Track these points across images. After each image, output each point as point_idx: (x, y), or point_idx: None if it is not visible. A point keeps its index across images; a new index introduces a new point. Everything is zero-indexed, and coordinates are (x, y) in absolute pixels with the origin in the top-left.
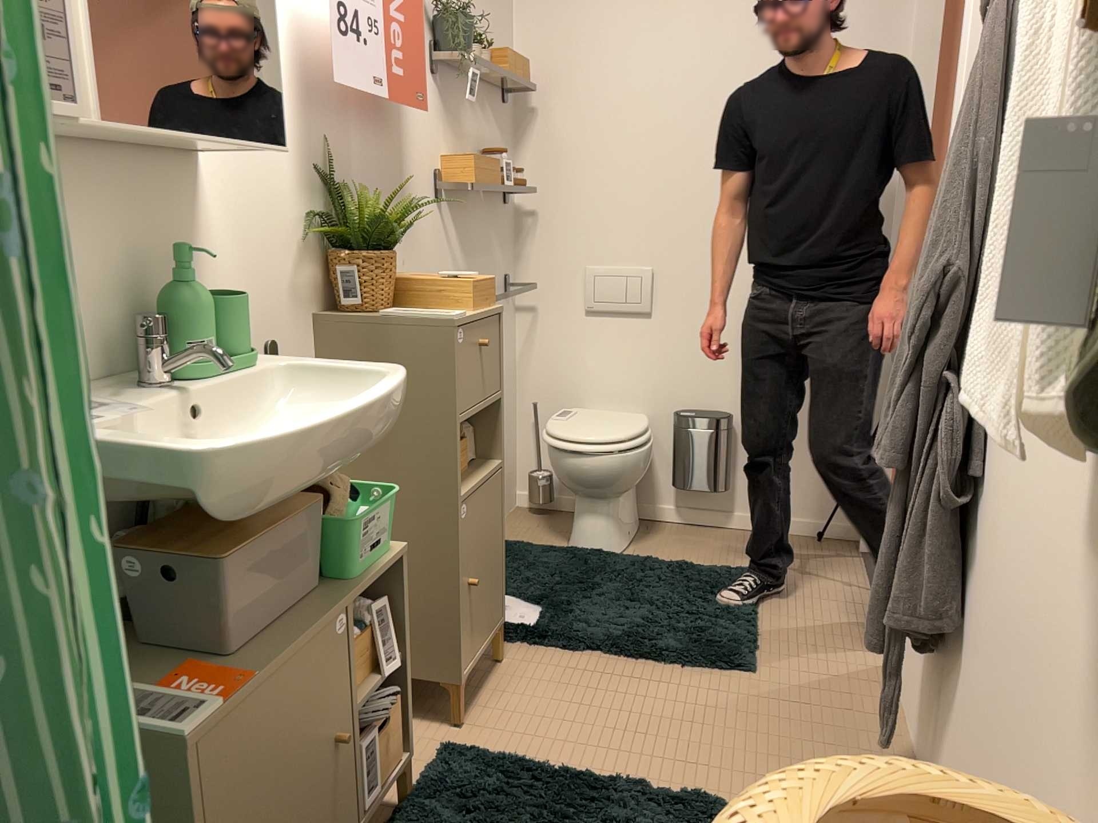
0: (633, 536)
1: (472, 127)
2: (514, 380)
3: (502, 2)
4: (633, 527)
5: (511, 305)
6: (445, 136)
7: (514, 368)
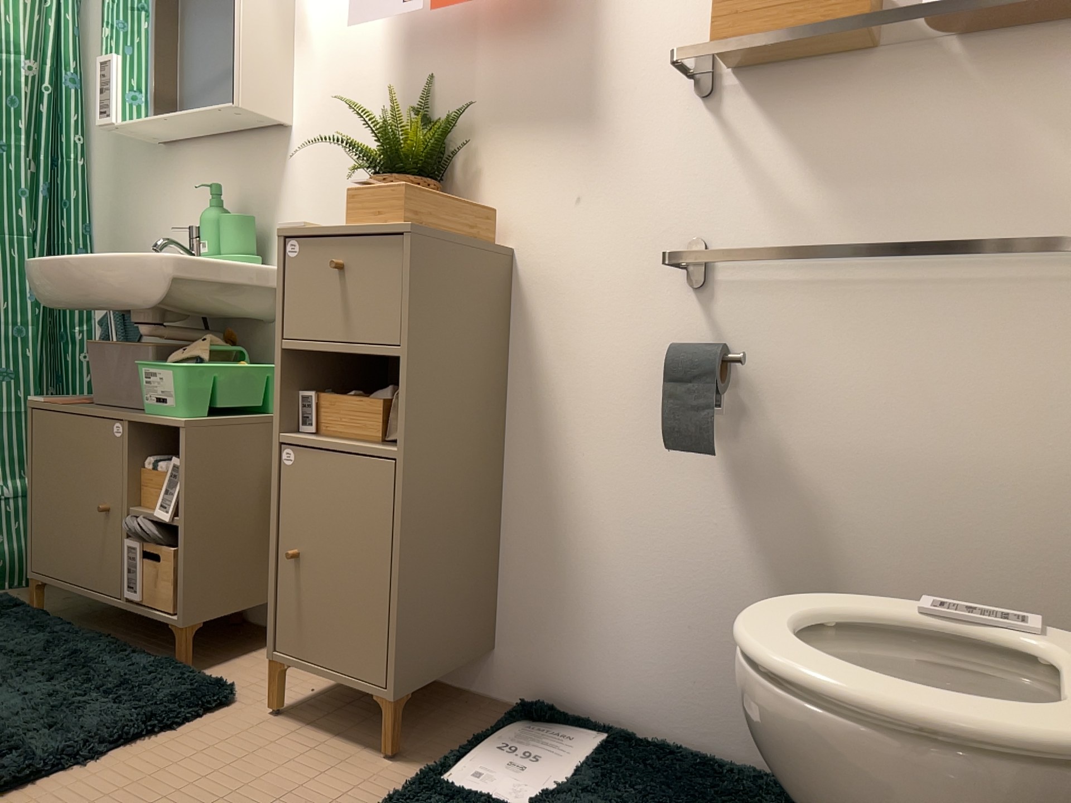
0: None
1: None
2: None
3: None
4: None
5: None
6: None
7: None
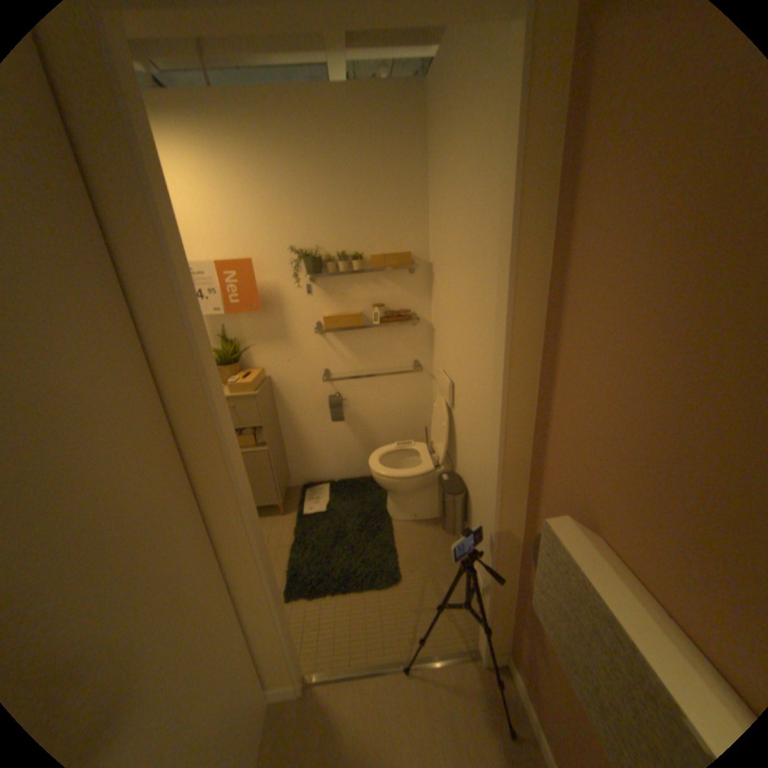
0: (419, 518)
1: (359, 290)
2: (427, 410)
3: (406, 208)
4: (423, 514)
5: (421, 373)
6: (323, 301)
7: (426, 404)
